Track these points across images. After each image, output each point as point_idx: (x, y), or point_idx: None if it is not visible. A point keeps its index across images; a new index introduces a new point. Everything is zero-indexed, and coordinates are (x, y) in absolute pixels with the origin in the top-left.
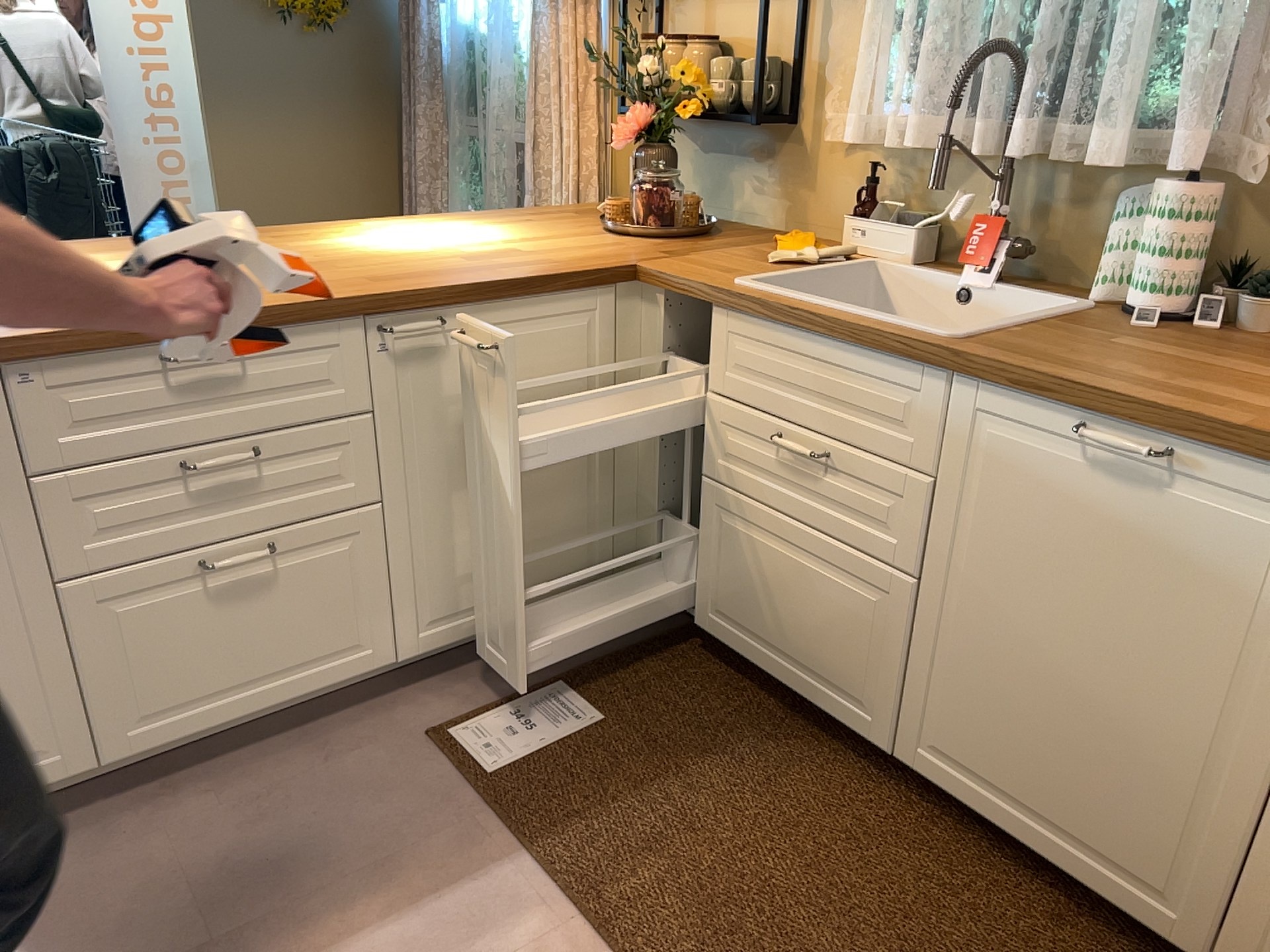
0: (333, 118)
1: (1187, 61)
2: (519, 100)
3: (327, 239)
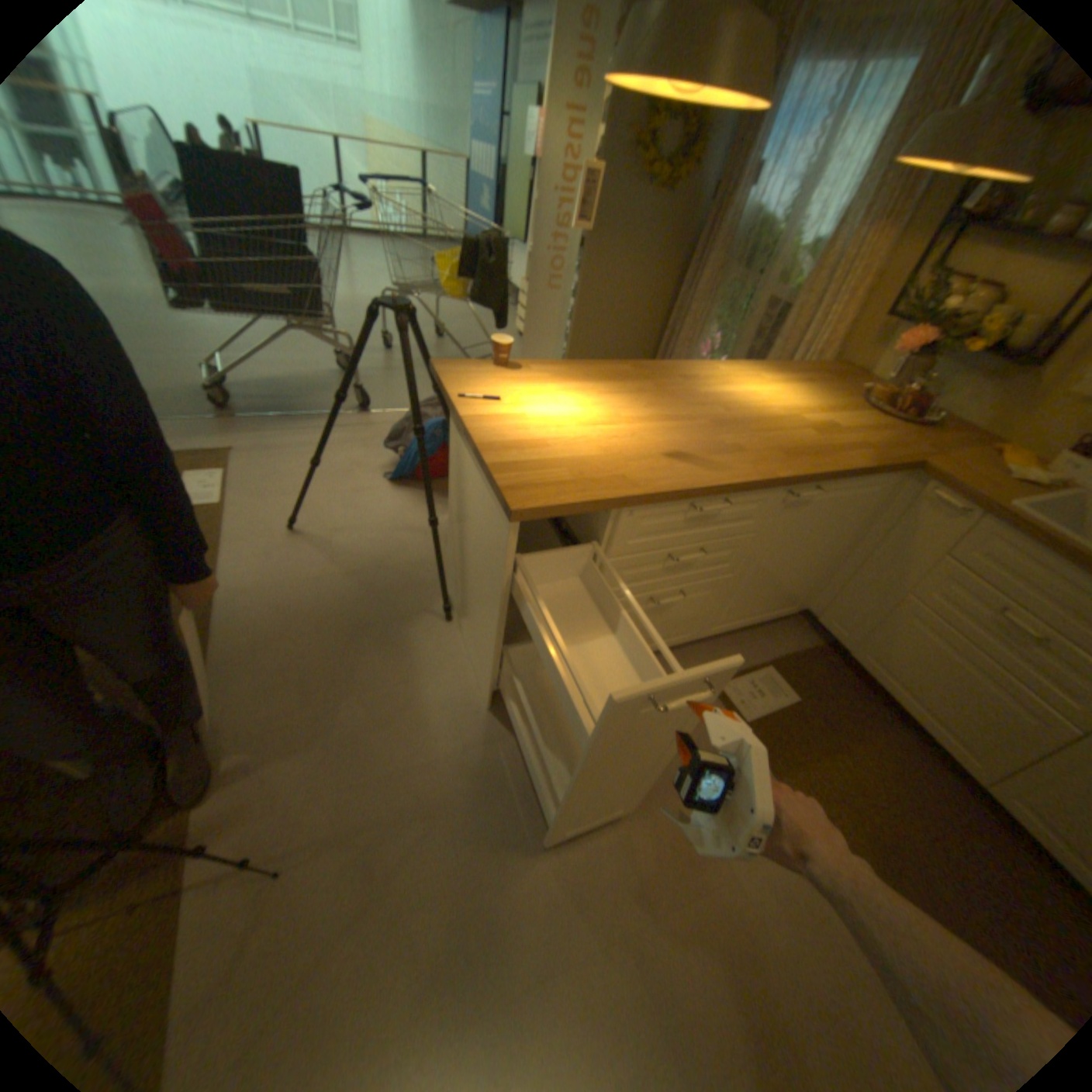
0: (652, 249)
1: None
2: (793, 272)
3: (712, 384)
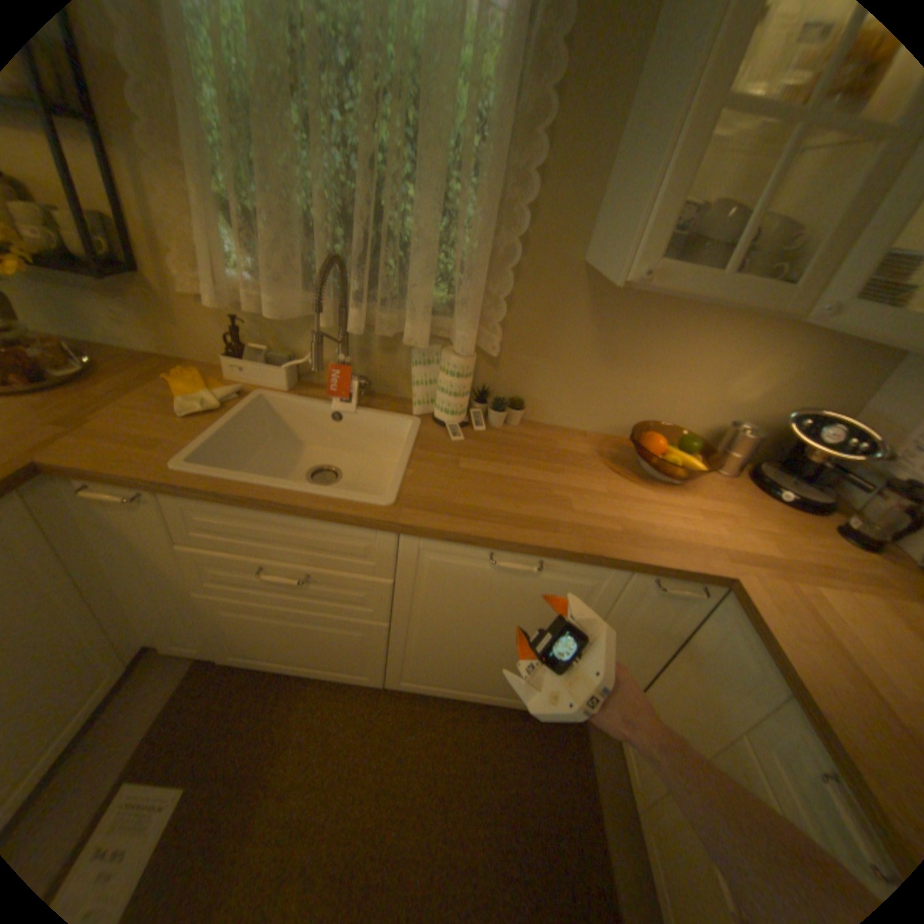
0: None
1: (459, 283)
2: None
3: None
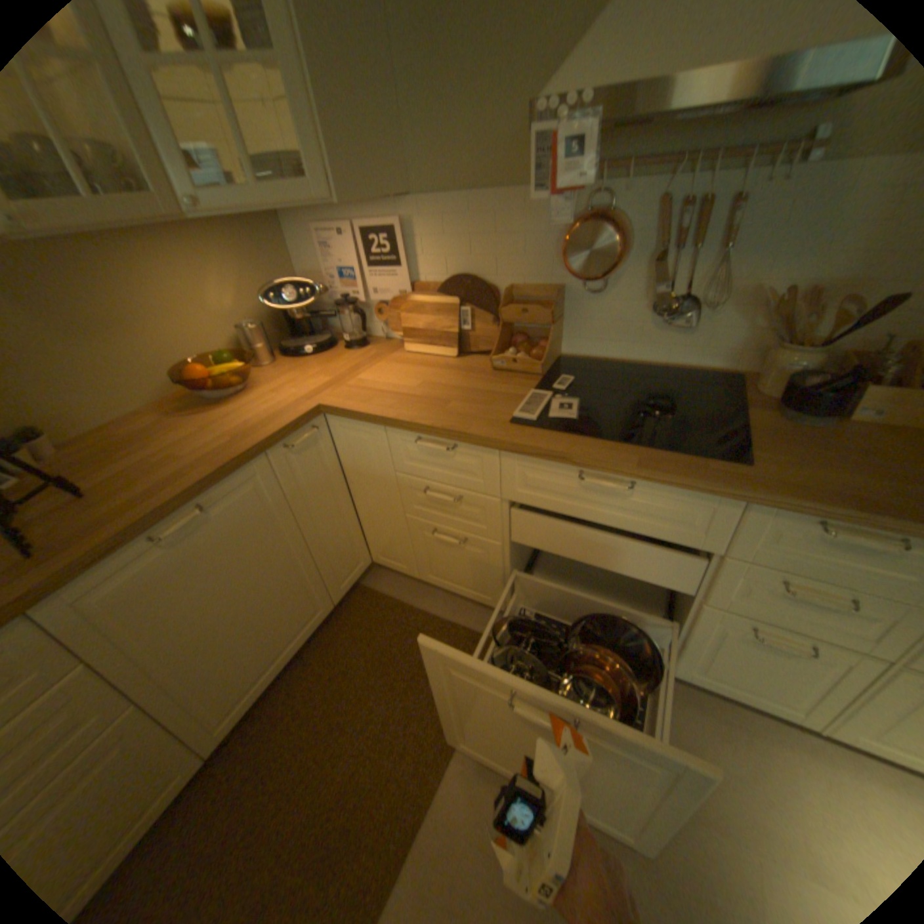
0: None
1: None
2: None
3: None
